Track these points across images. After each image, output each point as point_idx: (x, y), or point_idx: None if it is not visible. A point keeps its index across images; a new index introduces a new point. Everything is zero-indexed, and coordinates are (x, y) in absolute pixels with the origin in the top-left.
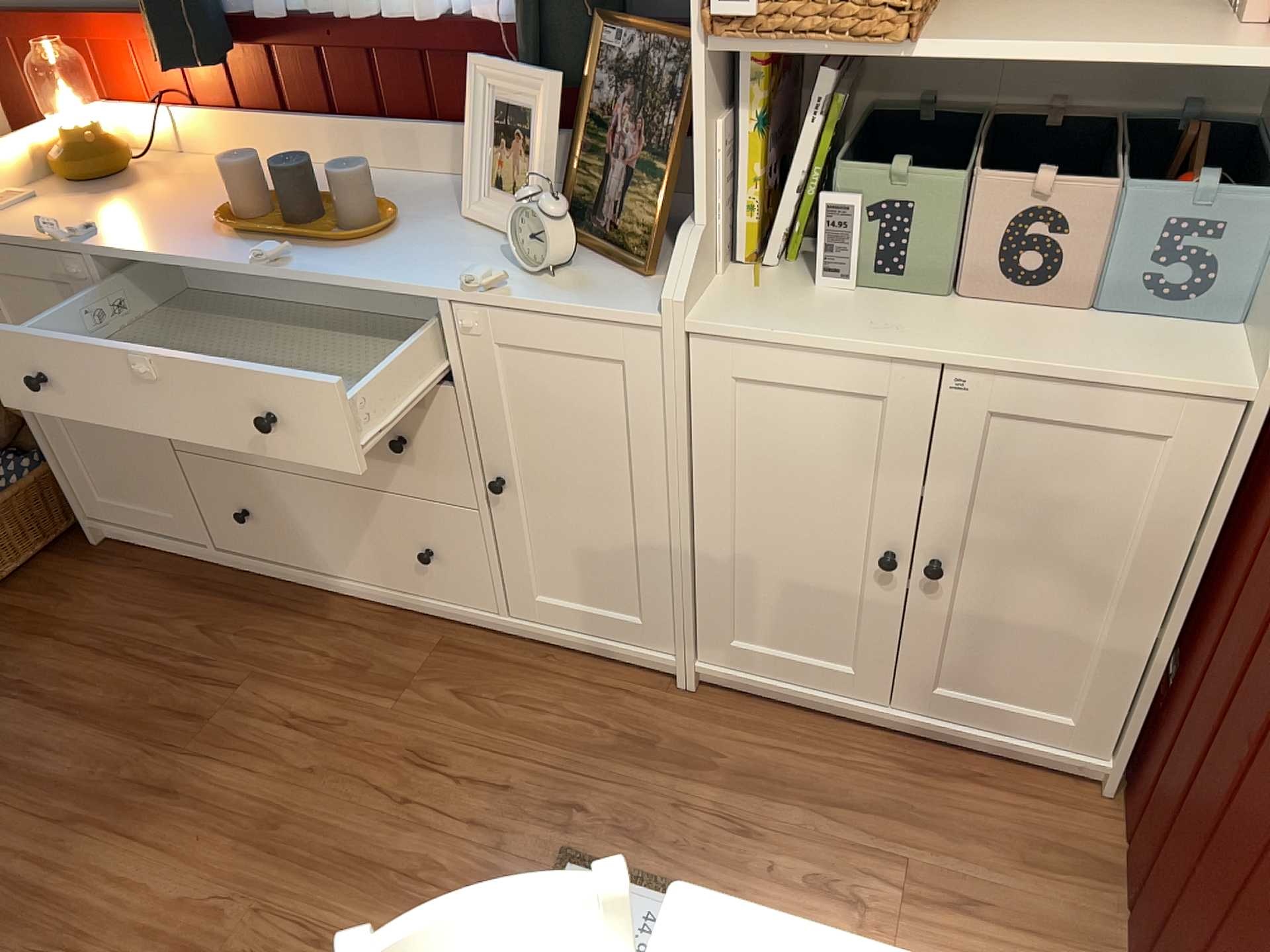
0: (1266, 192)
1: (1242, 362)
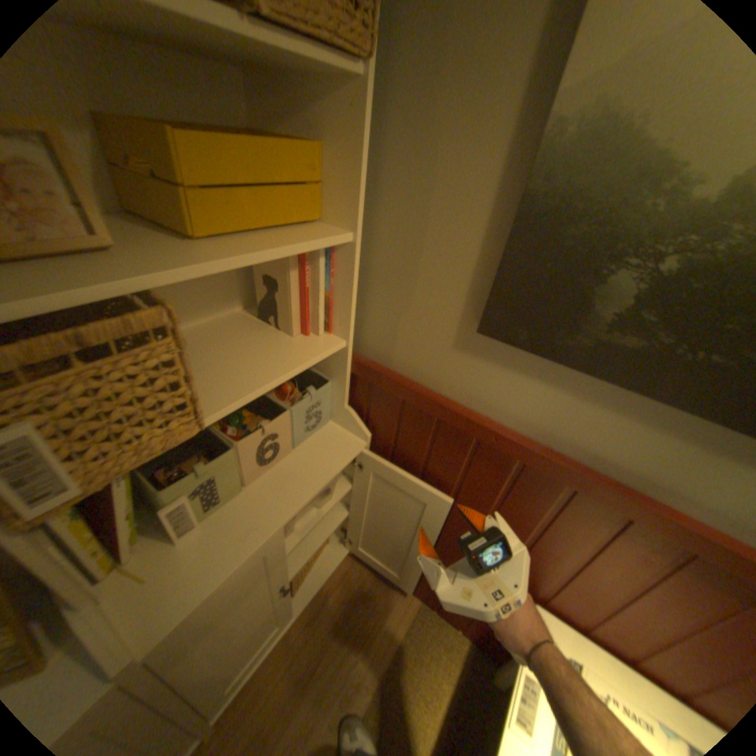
0: (325, 379)
1: (354, 433)
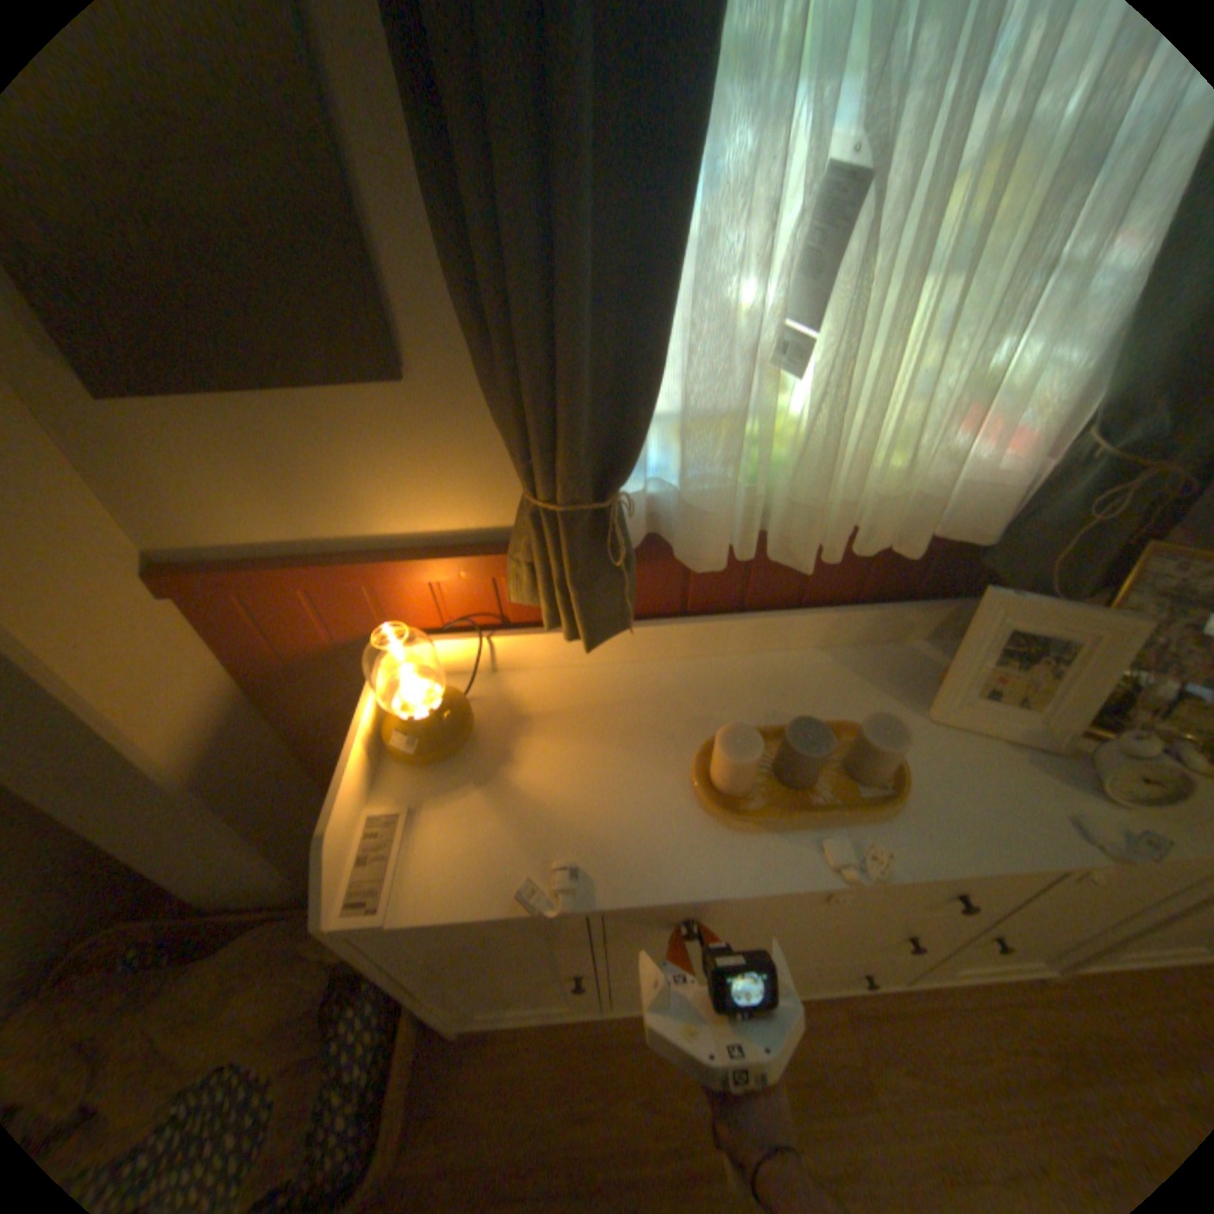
0: None
1: None
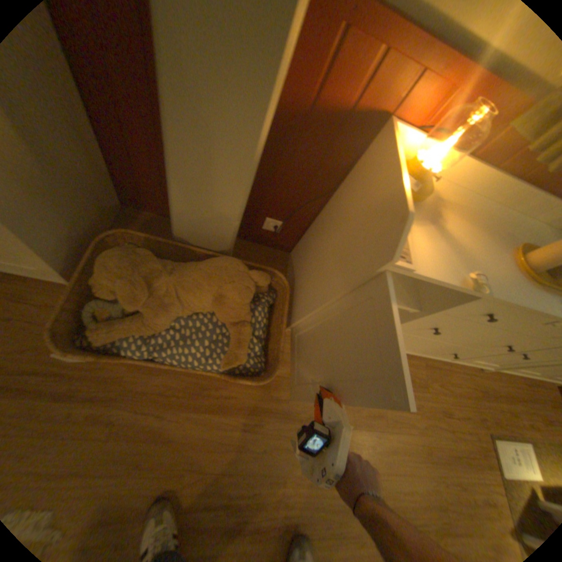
0: None
1: None
